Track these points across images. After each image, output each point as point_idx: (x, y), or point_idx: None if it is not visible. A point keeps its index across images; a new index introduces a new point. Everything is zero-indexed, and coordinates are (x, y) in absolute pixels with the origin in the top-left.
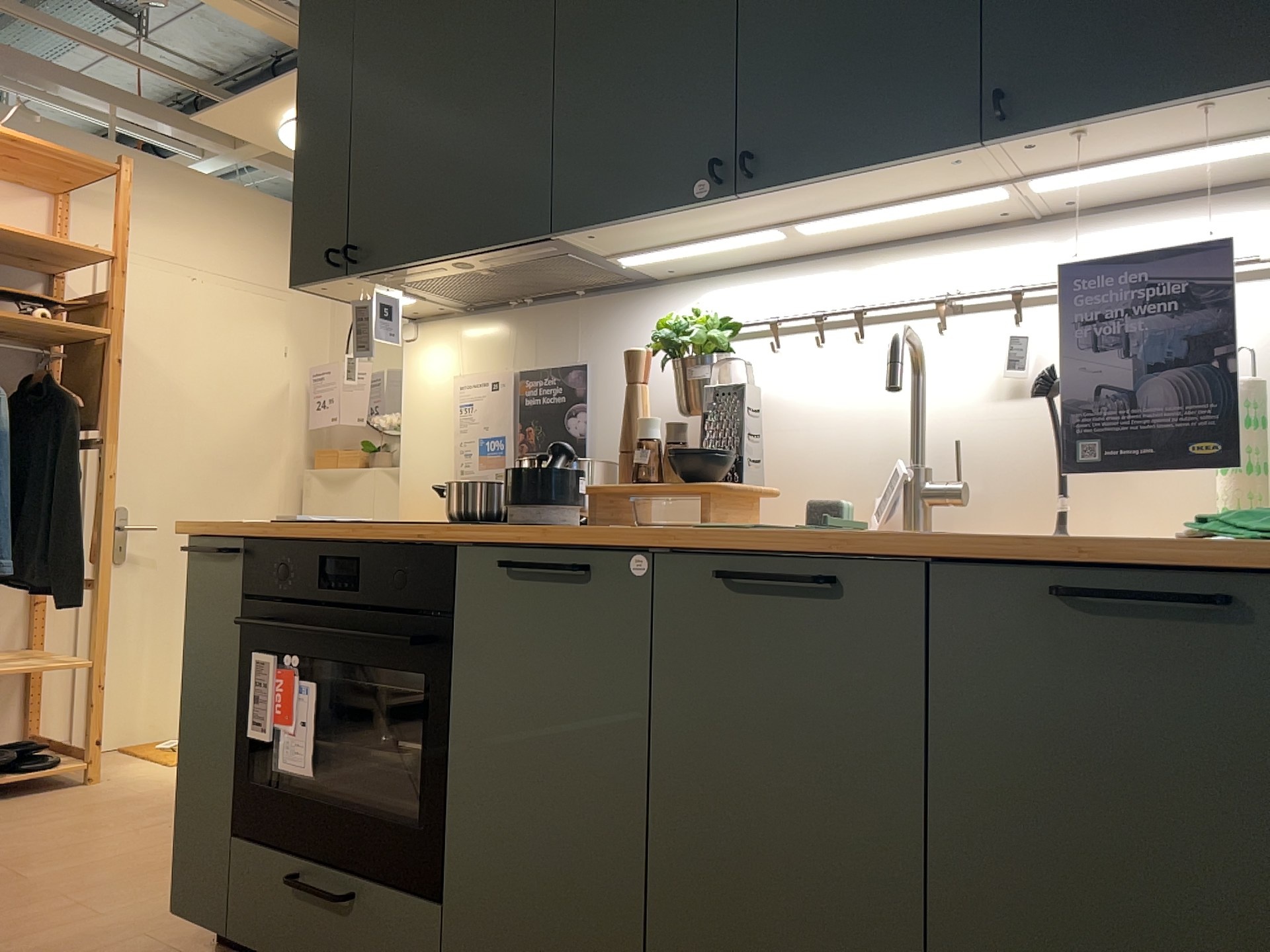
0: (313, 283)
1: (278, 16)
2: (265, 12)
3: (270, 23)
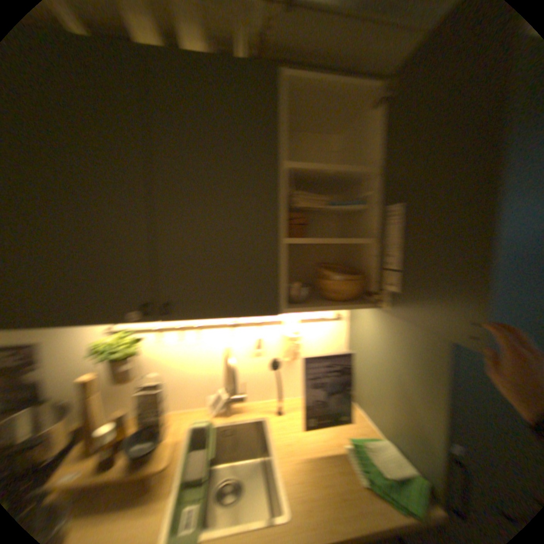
0: None
1: None
2: None
3: None
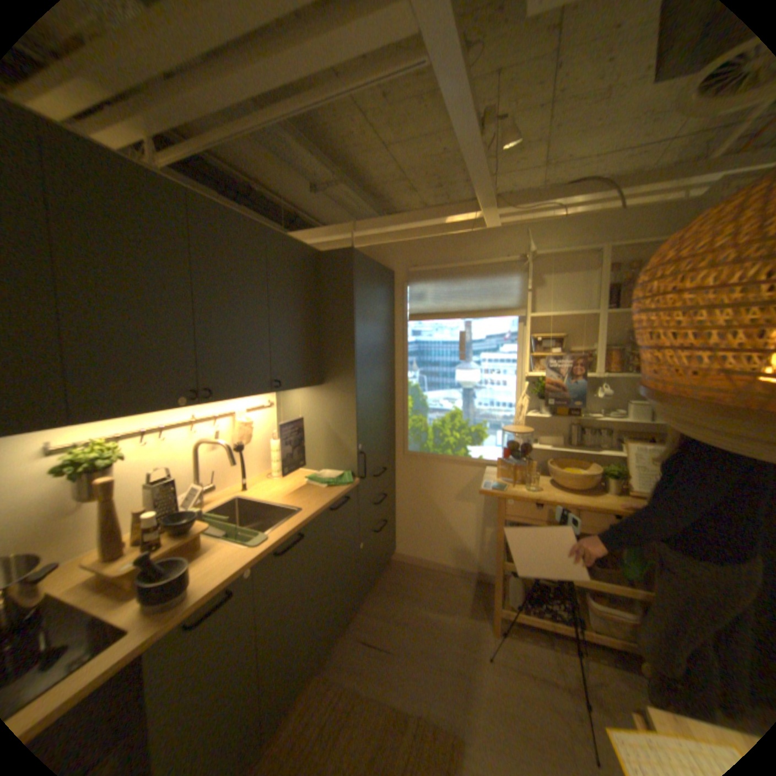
0: None
1: None
2: None
3: None
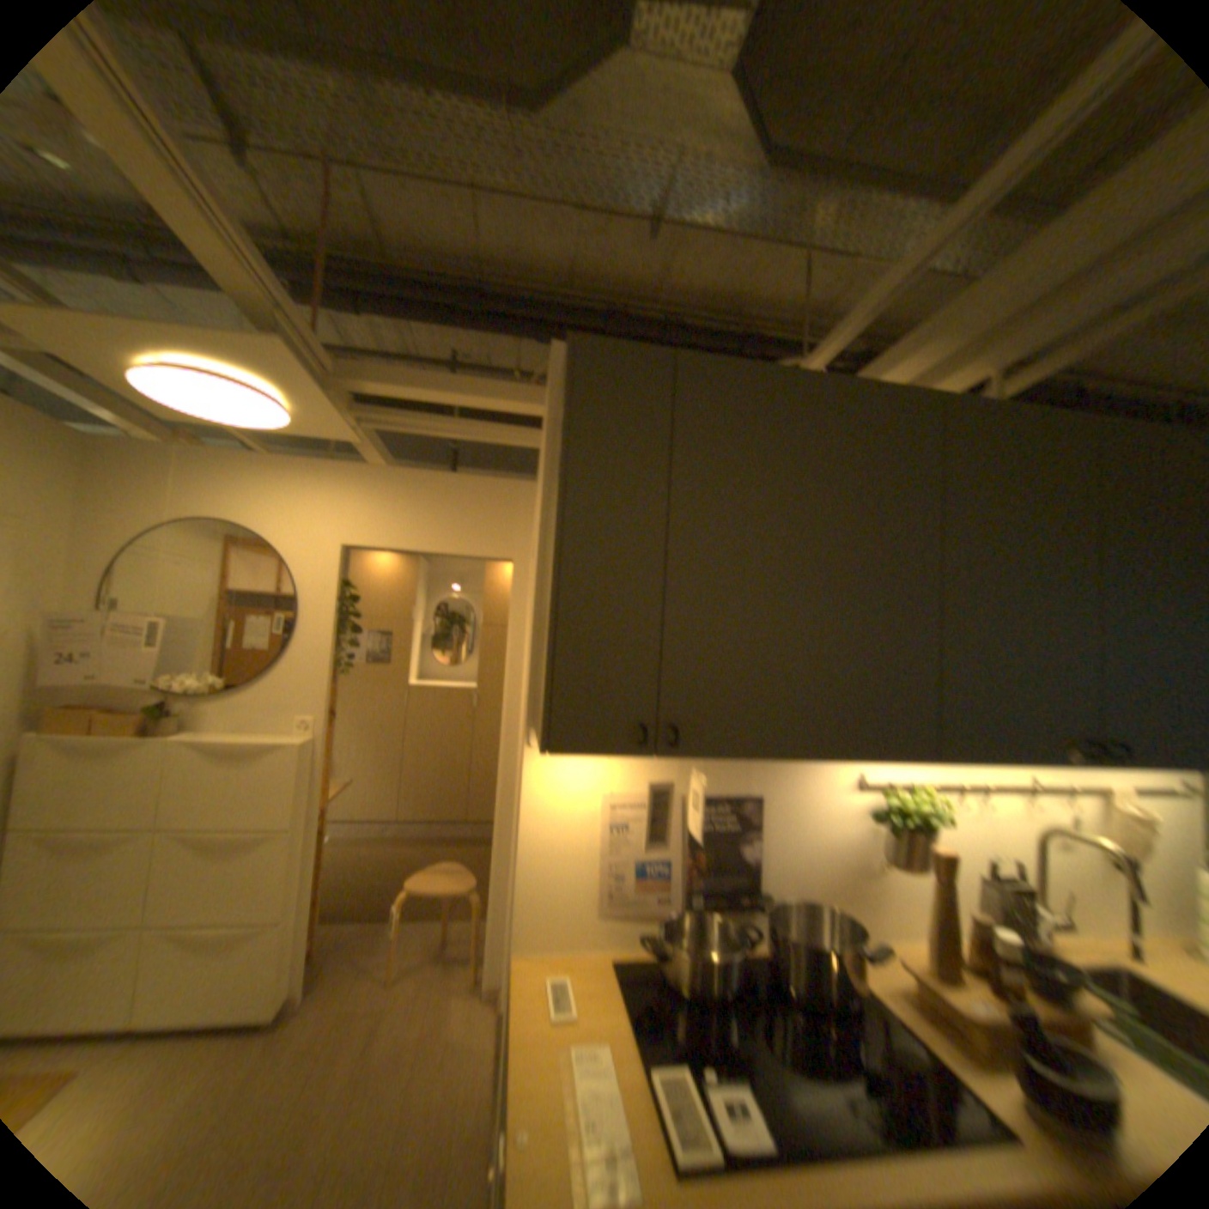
0: (578, 752)
1: (251, 260)
2: (237, 249)
3: (236, 263)
